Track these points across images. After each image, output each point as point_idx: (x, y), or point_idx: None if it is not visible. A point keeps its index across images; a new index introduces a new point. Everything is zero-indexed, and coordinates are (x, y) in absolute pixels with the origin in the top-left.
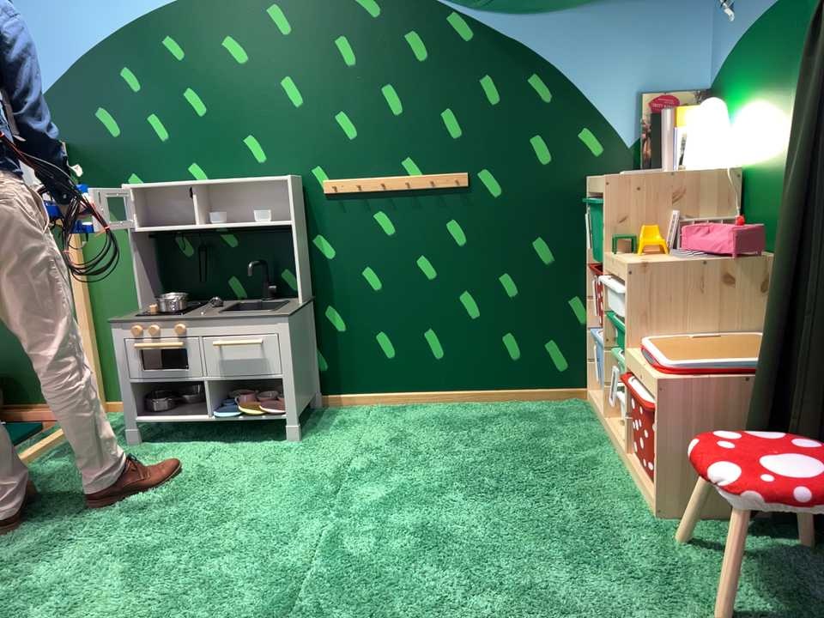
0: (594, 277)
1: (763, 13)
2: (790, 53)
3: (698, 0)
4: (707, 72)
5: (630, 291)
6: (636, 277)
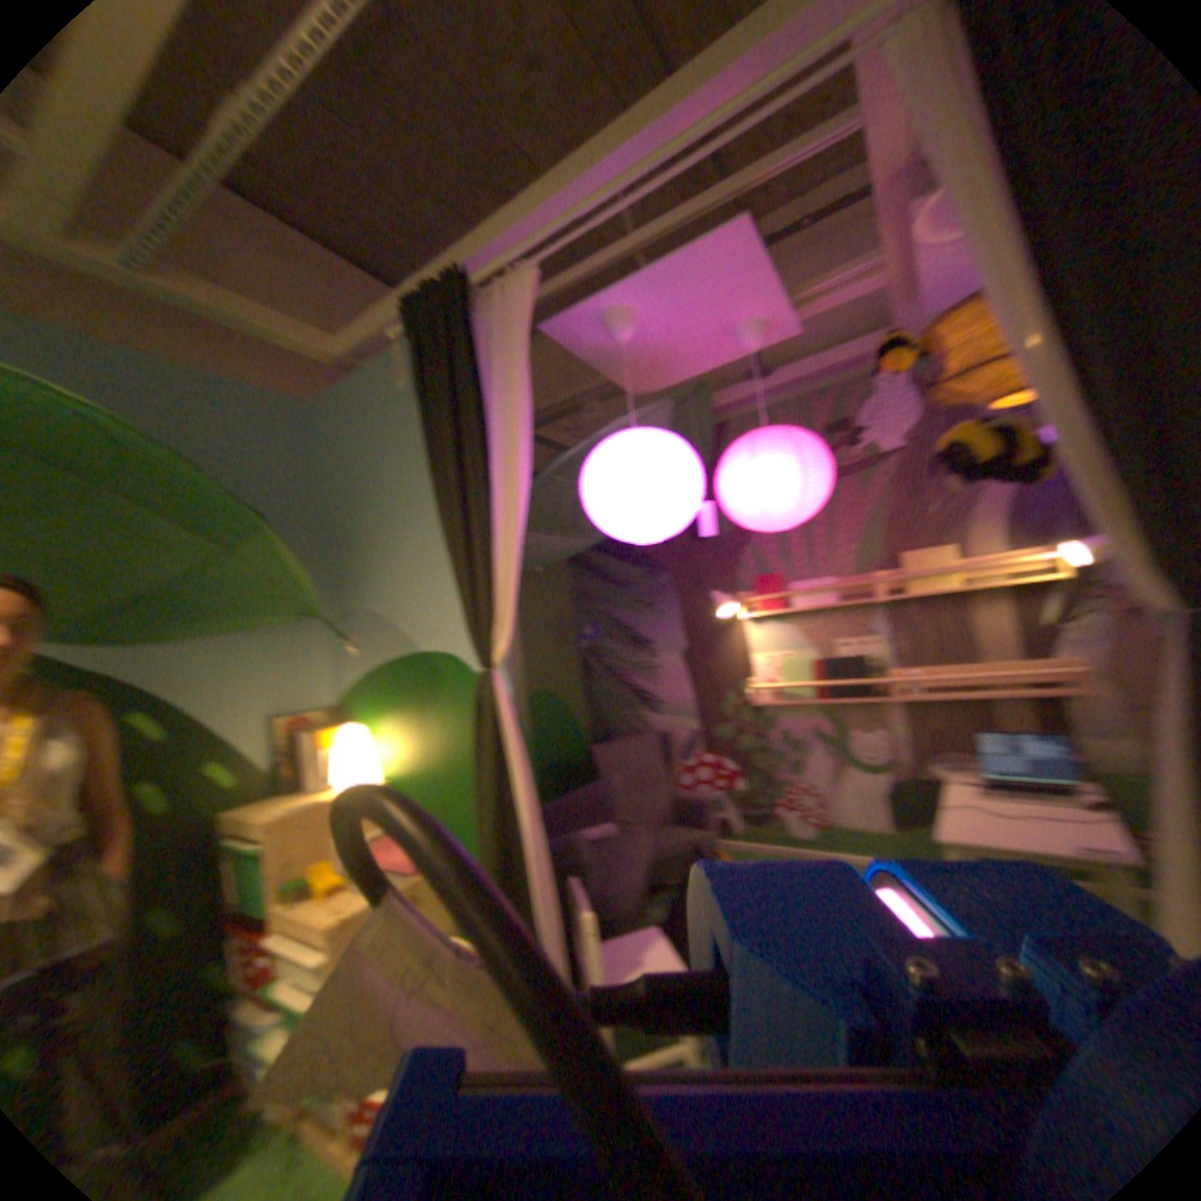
0: (253, 940)
1: (392, 660)
2: (426, 698)
3: (318, 633)
4: (334, 692)
5: (327, 959)
6: (336, 944)
